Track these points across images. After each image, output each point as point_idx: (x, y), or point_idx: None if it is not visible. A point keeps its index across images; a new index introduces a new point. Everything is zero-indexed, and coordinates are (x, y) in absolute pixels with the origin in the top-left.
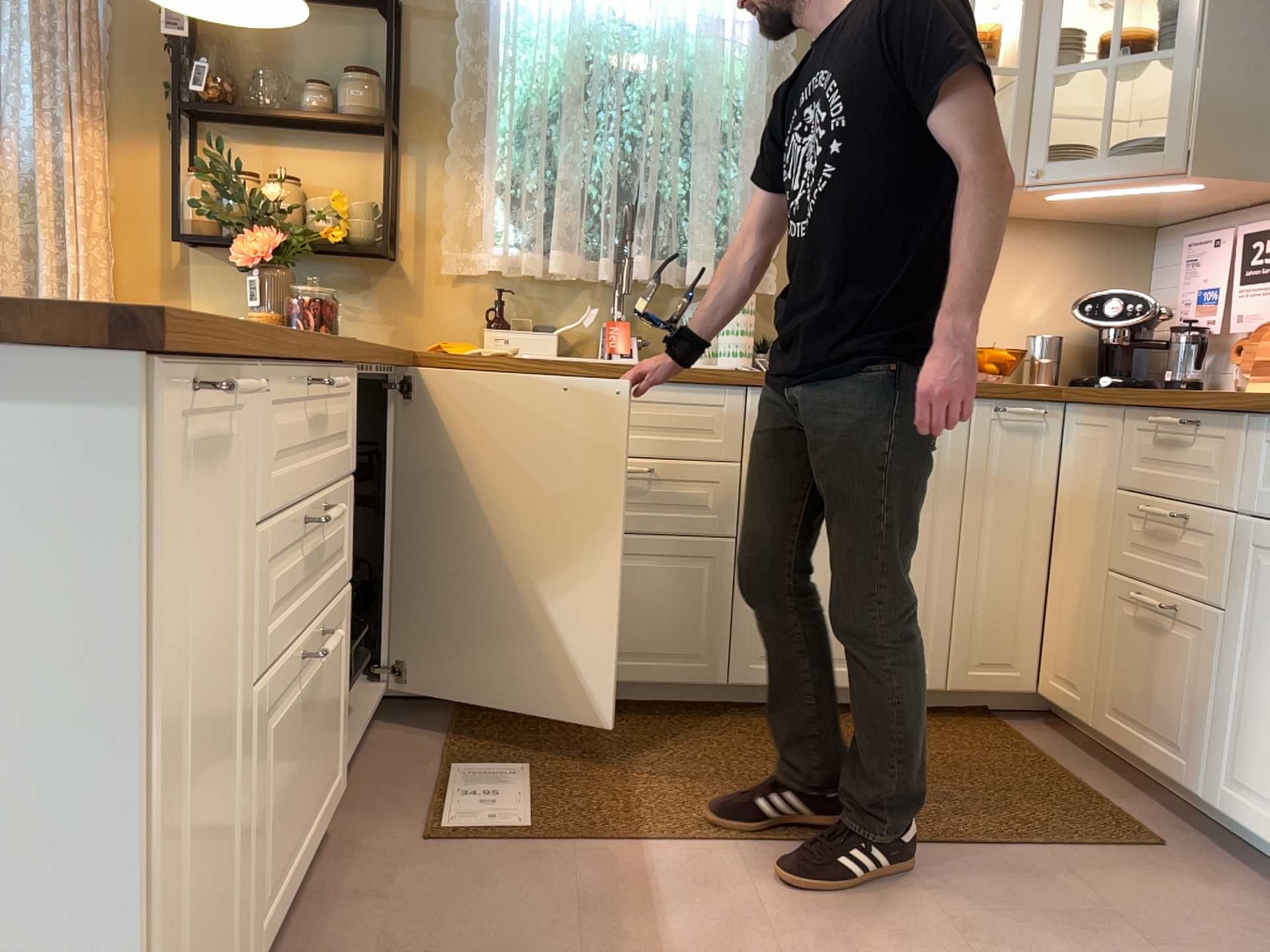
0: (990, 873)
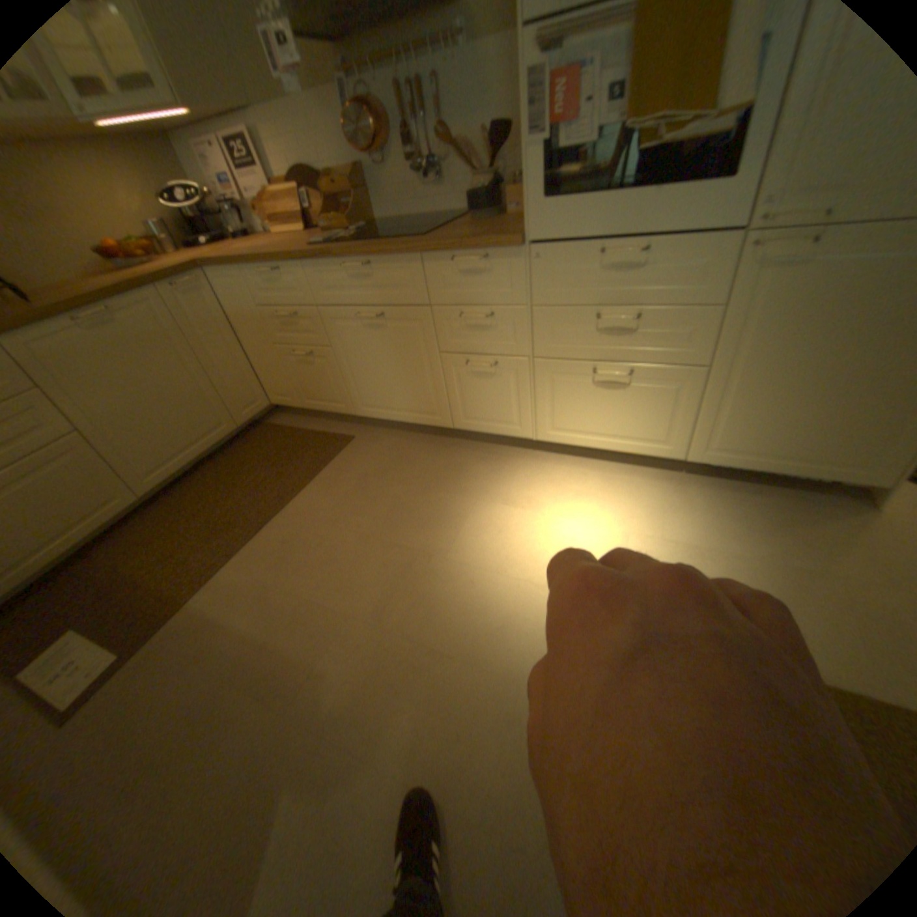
0: (317, 491)
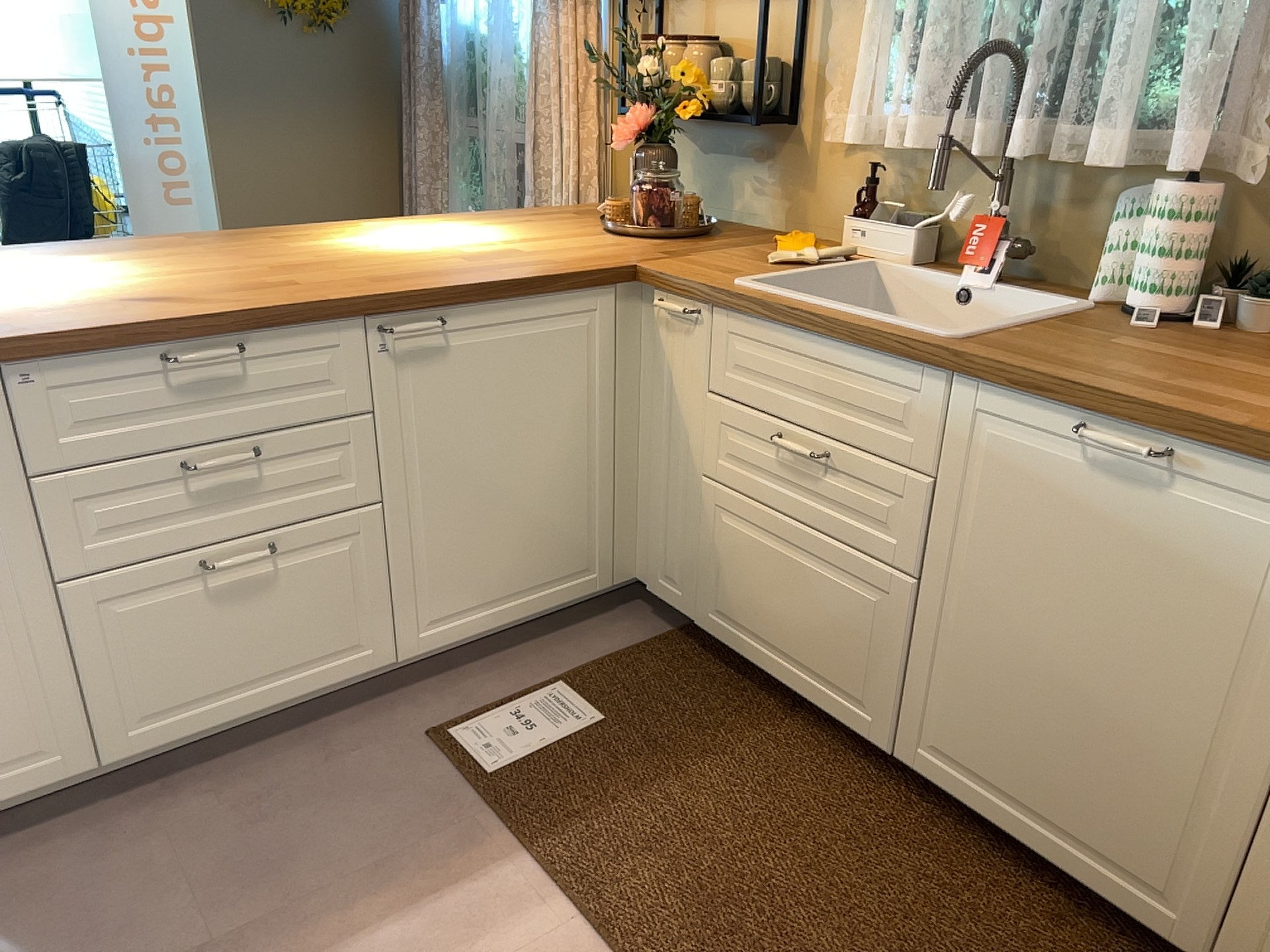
0: None
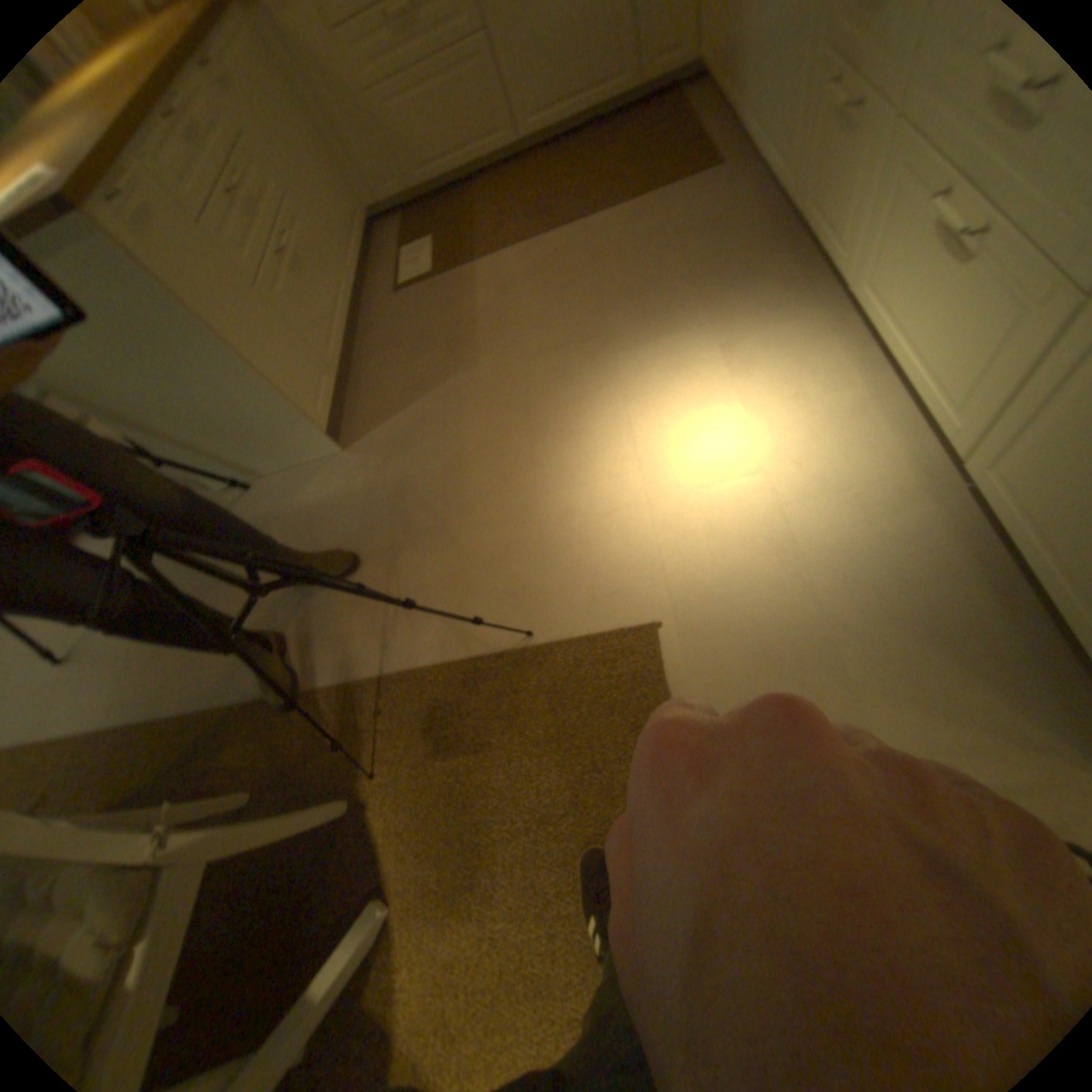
0: (622, 214)
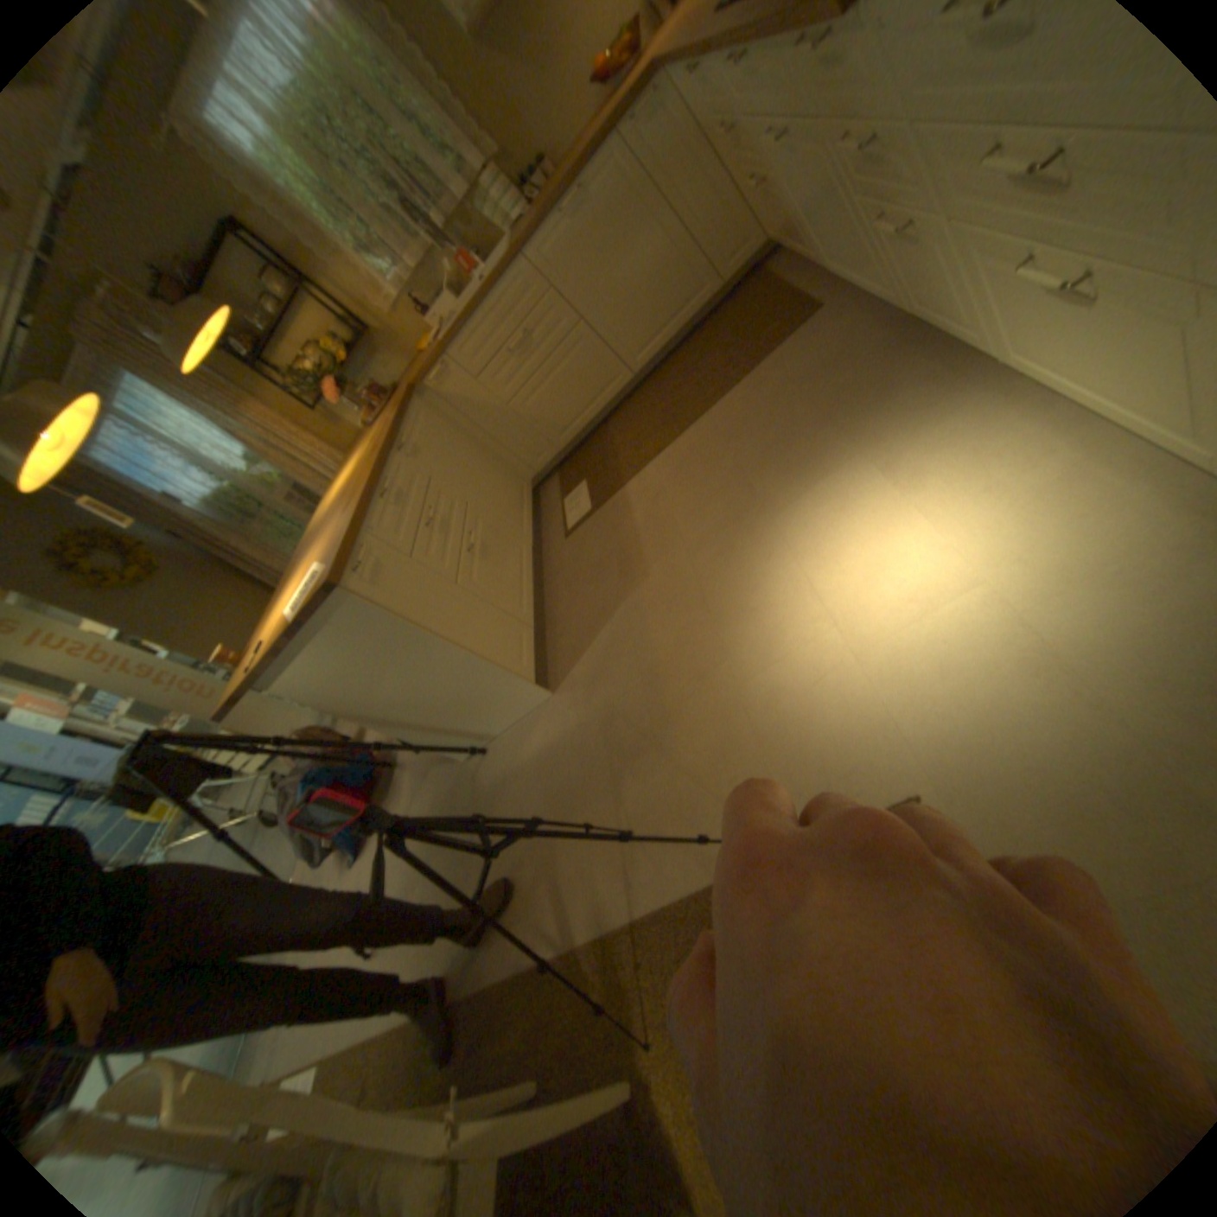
0: (744, 390)
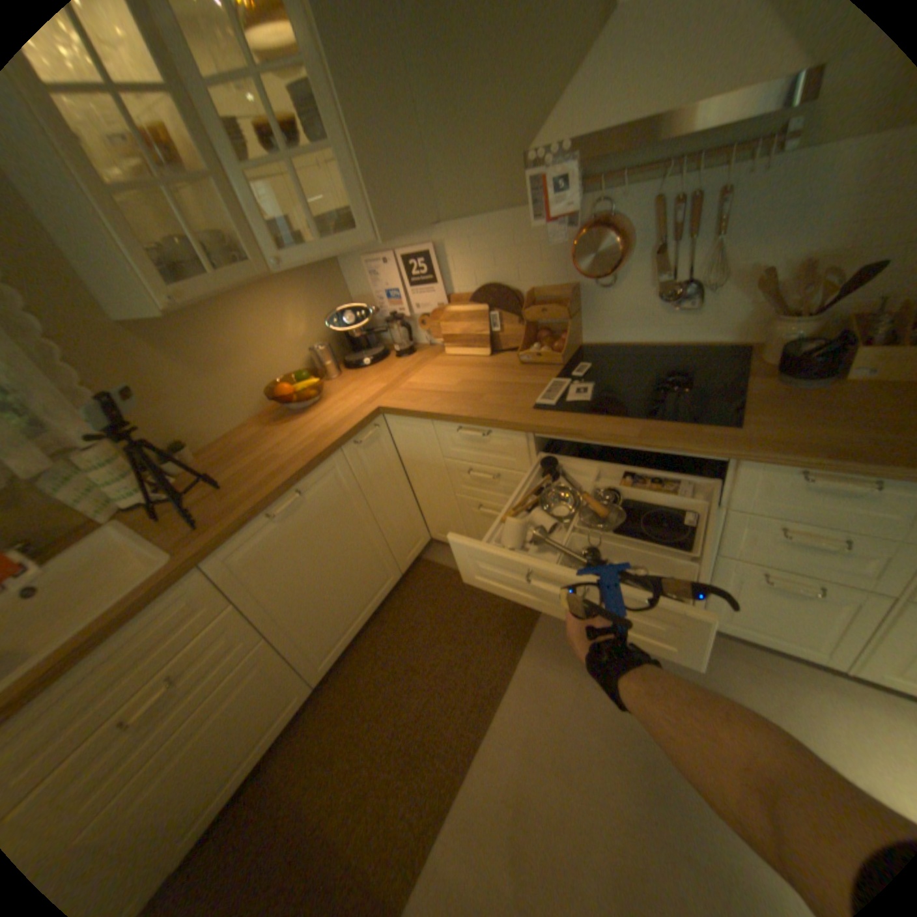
0: (526, 703)
